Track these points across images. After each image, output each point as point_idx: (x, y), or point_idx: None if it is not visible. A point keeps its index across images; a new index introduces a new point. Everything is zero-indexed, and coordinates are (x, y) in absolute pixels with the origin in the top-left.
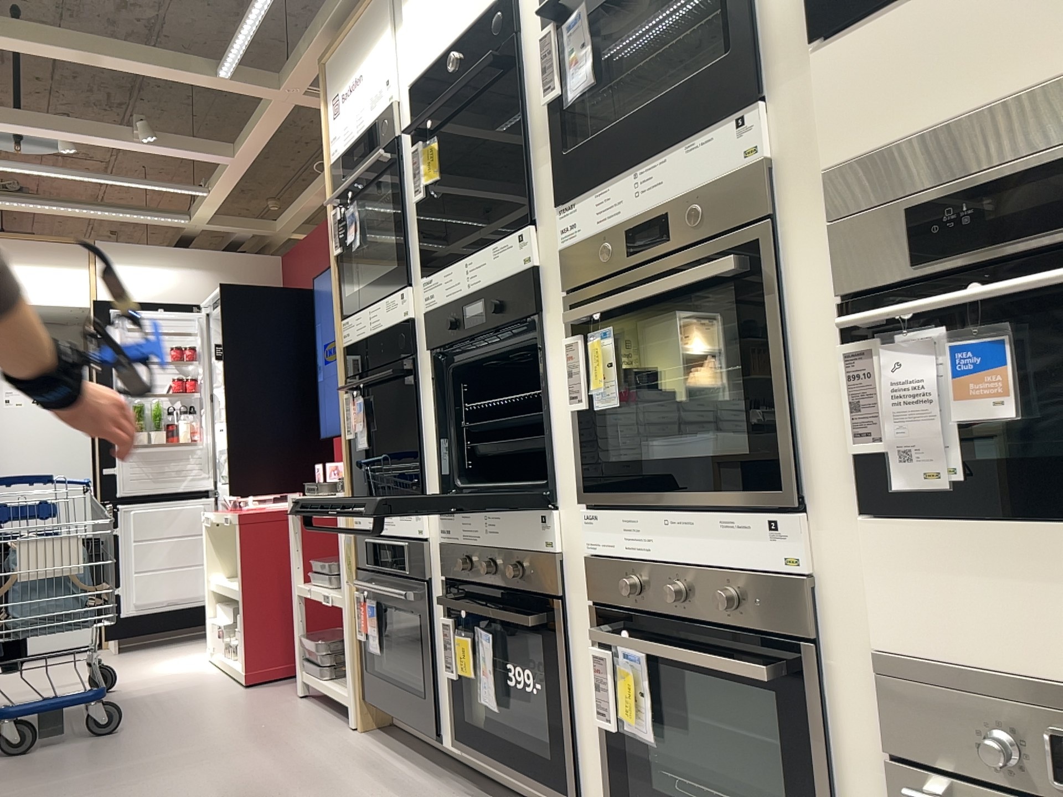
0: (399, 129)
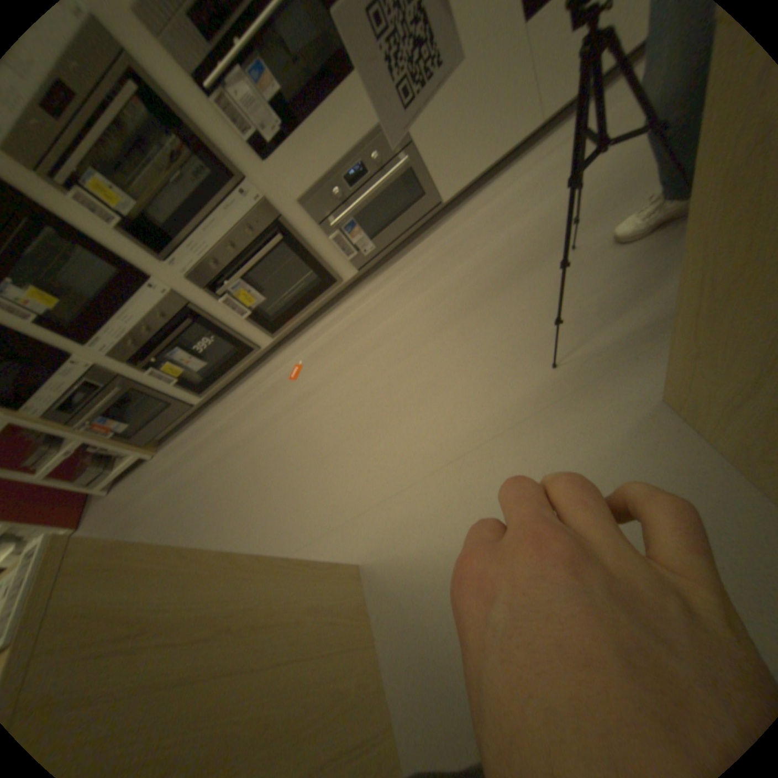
0: None
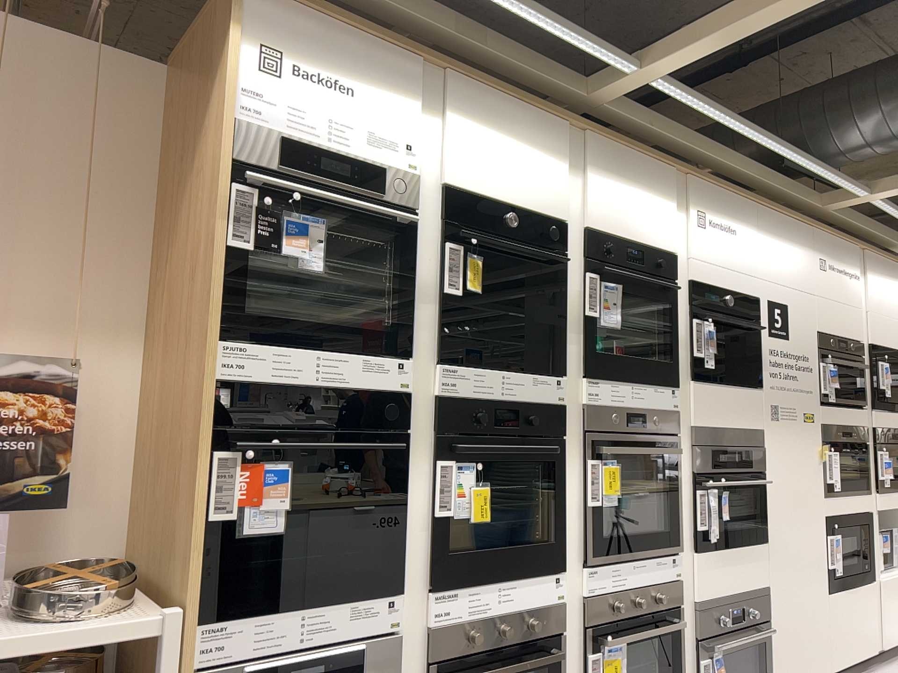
0: (420, 209)
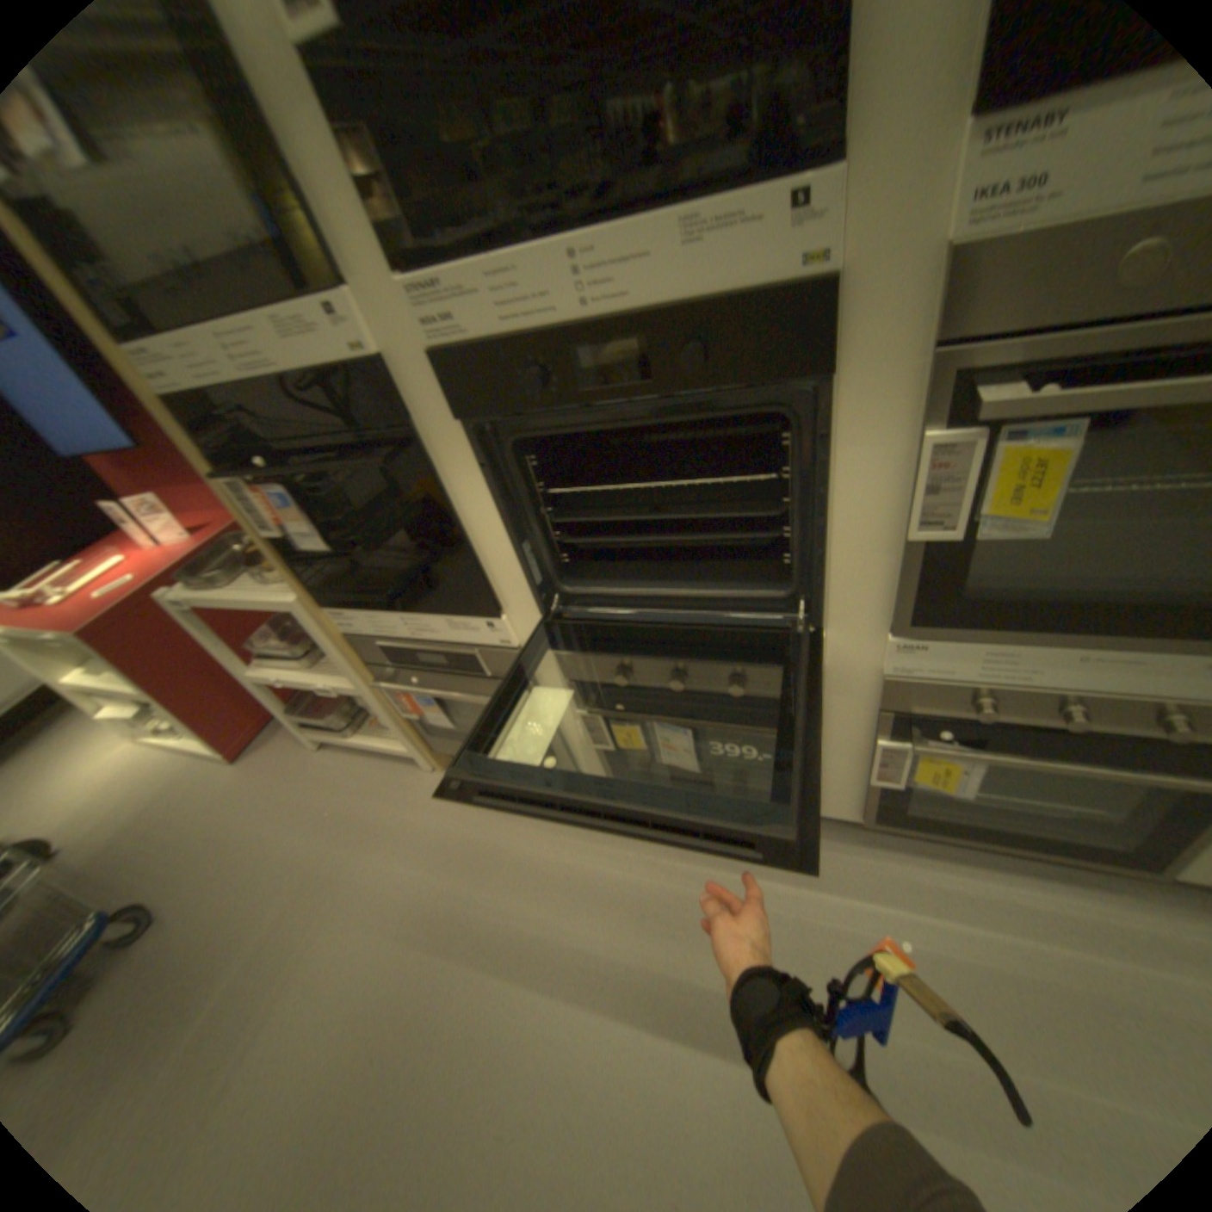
0: None
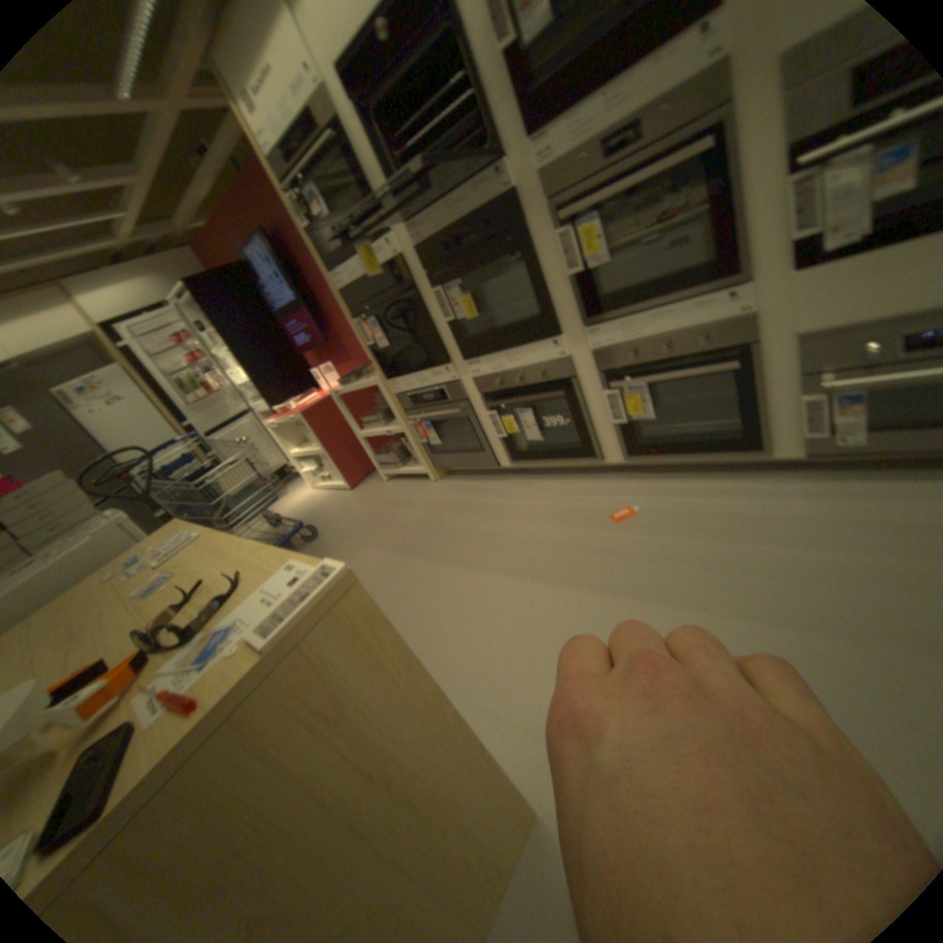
0: (332, 103)
